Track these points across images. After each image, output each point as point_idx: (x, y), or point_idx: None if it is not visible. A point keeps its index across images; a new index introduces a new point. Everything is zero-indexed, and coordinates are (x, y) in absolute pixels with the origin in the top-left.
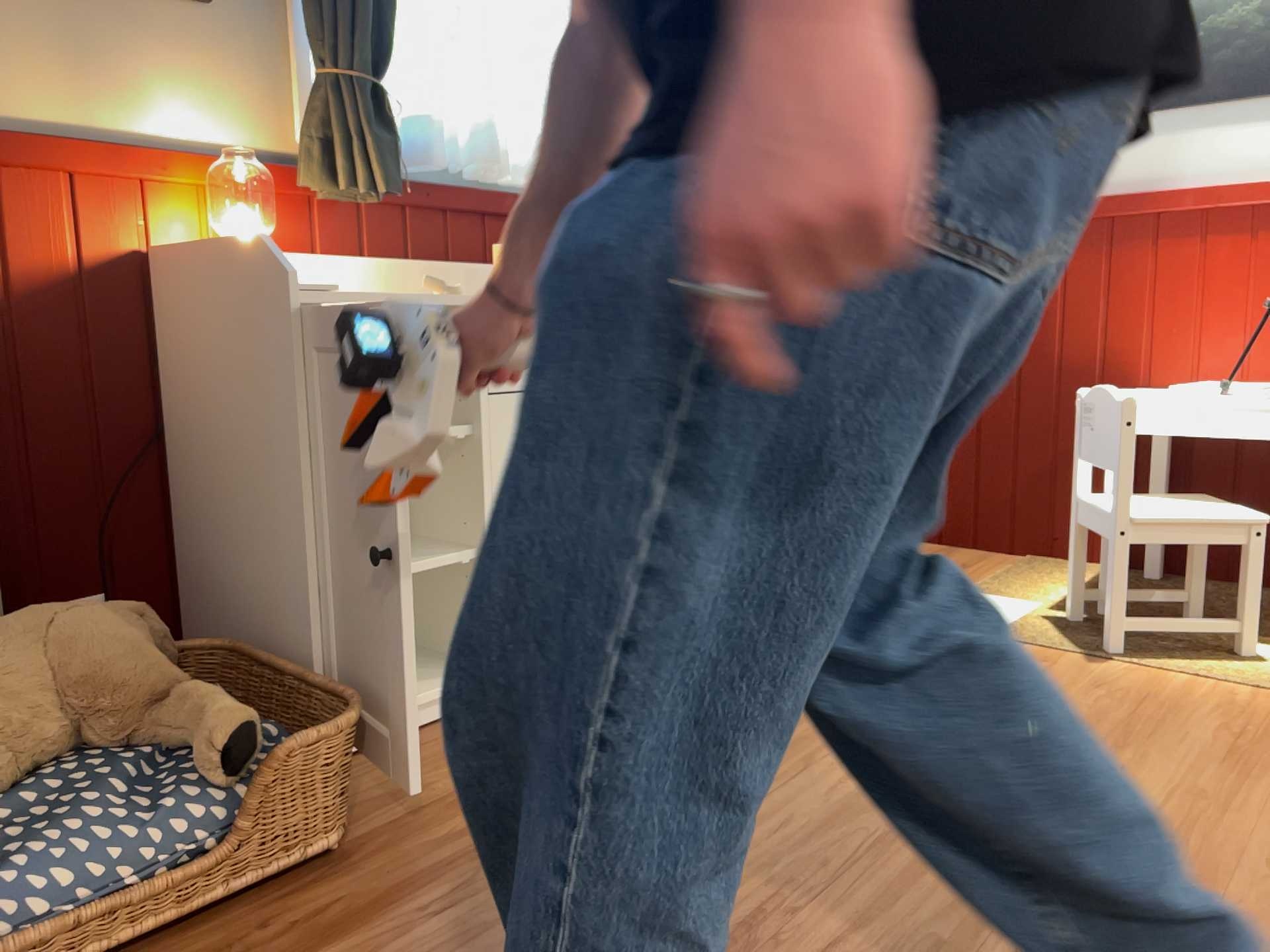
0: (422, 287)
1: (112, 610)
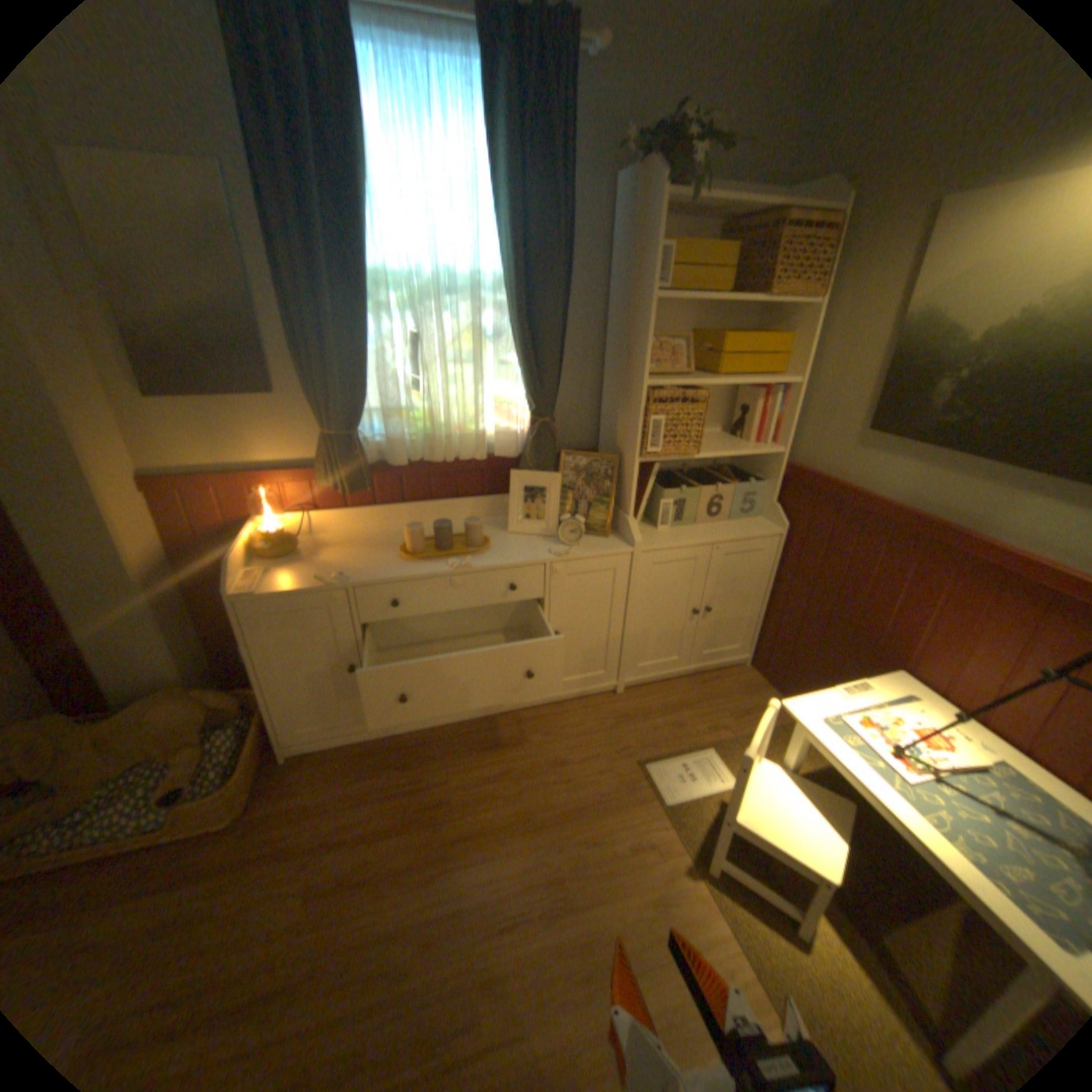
0: (320, 577)
1: (185, 701)
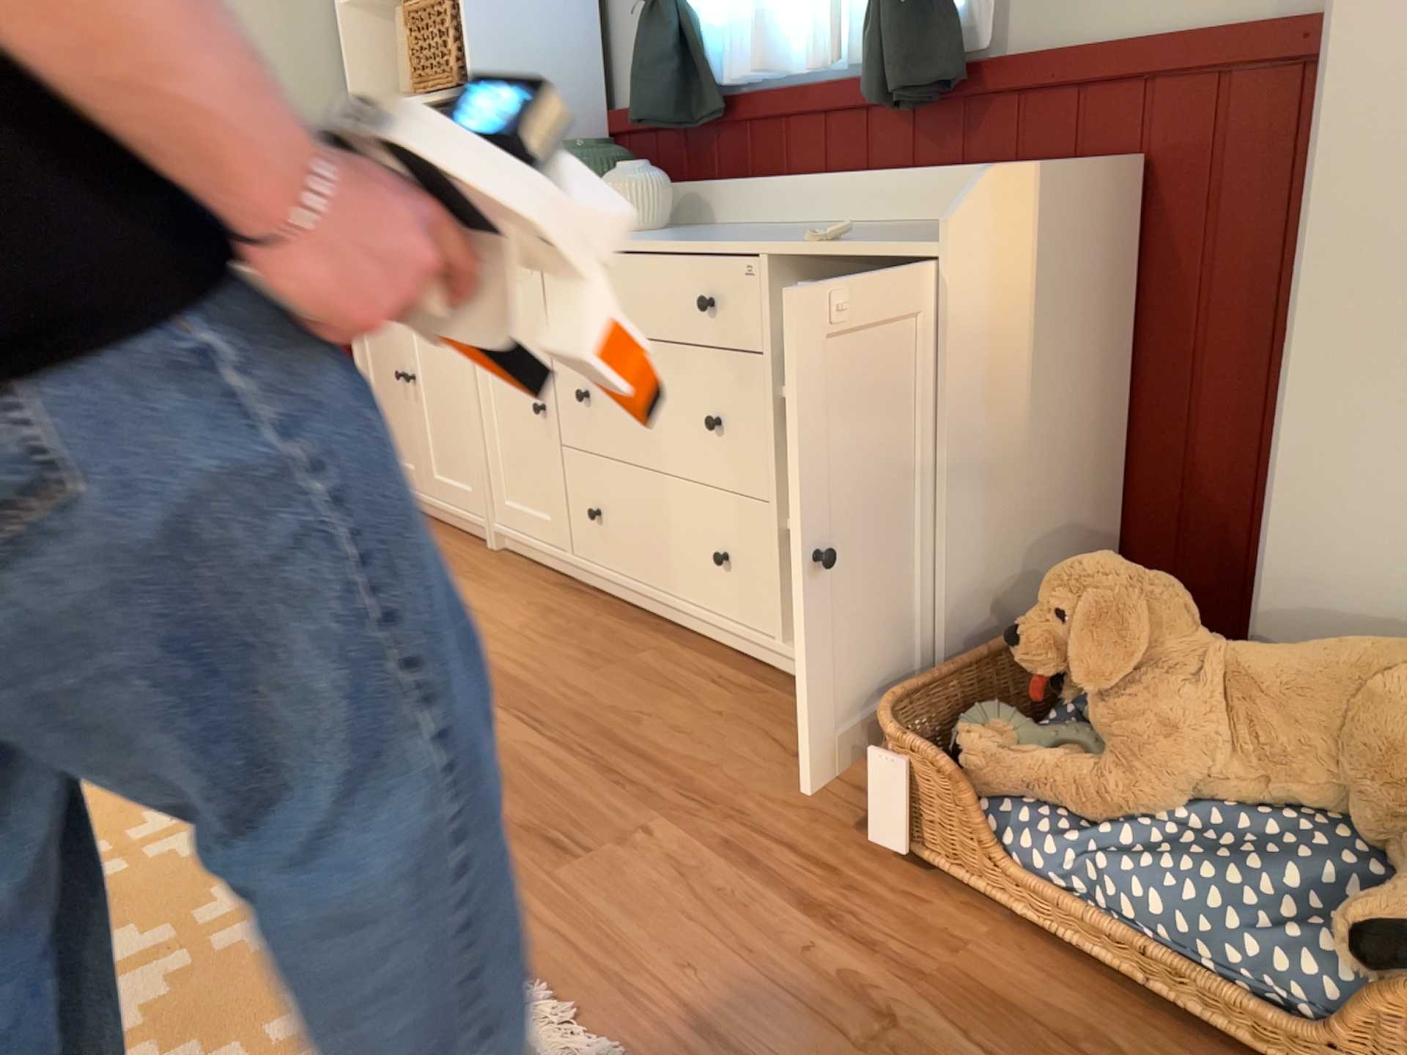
0: None
1: None
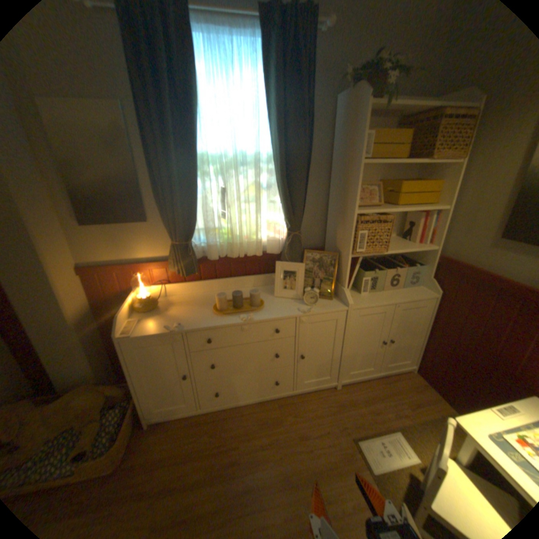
0: (167, 327)
1: (93, 394)
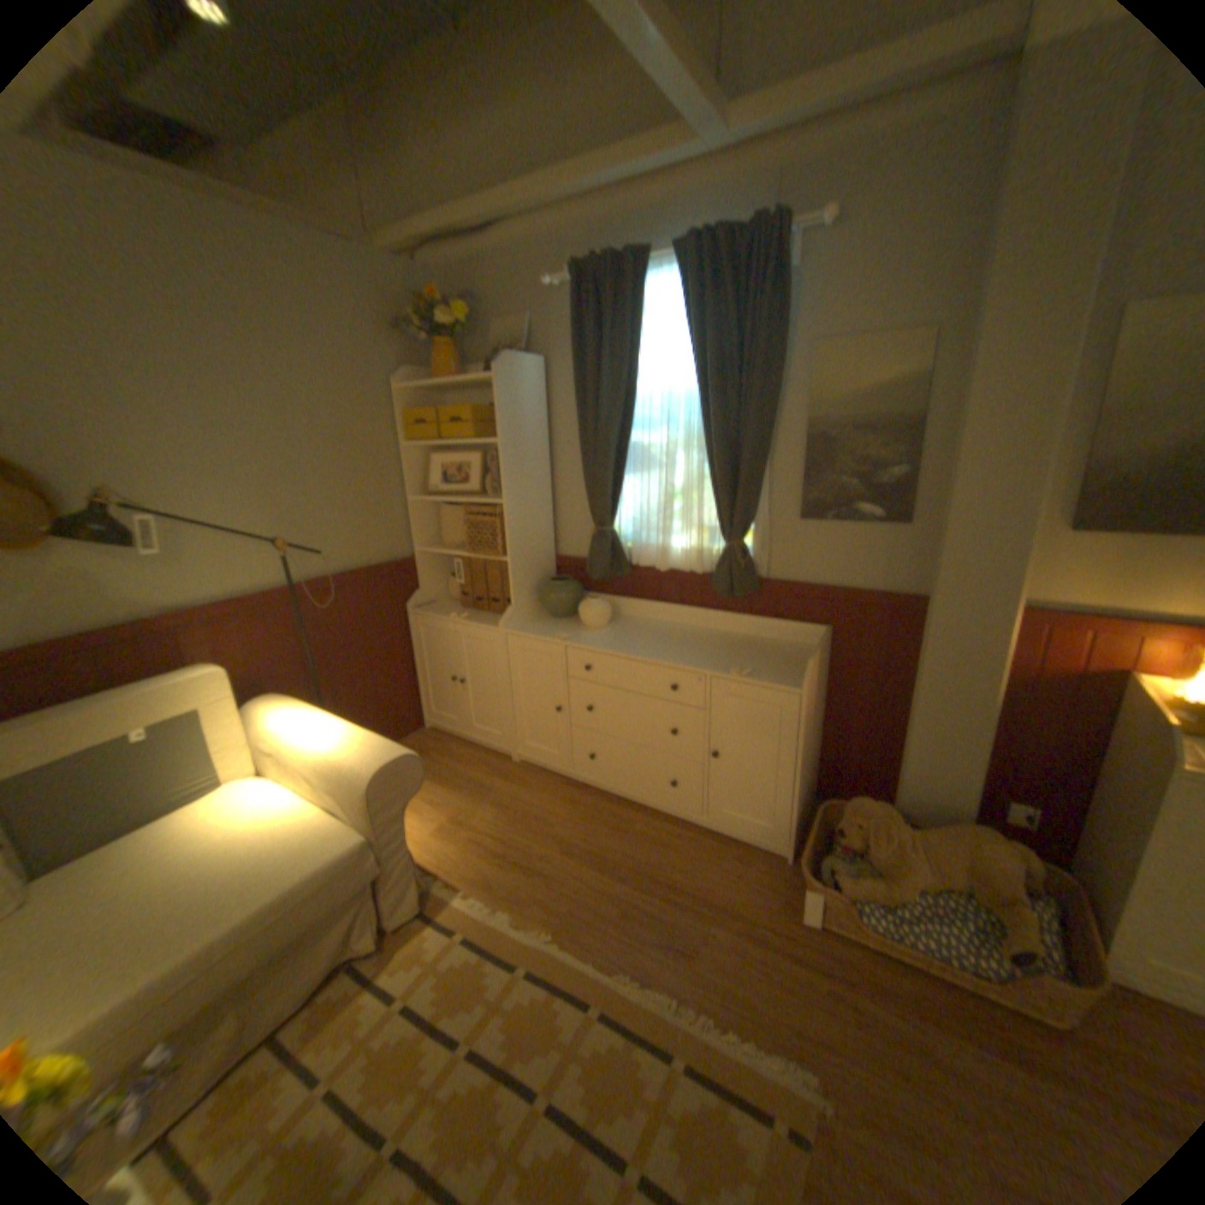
0: None
1: (1014, 850)
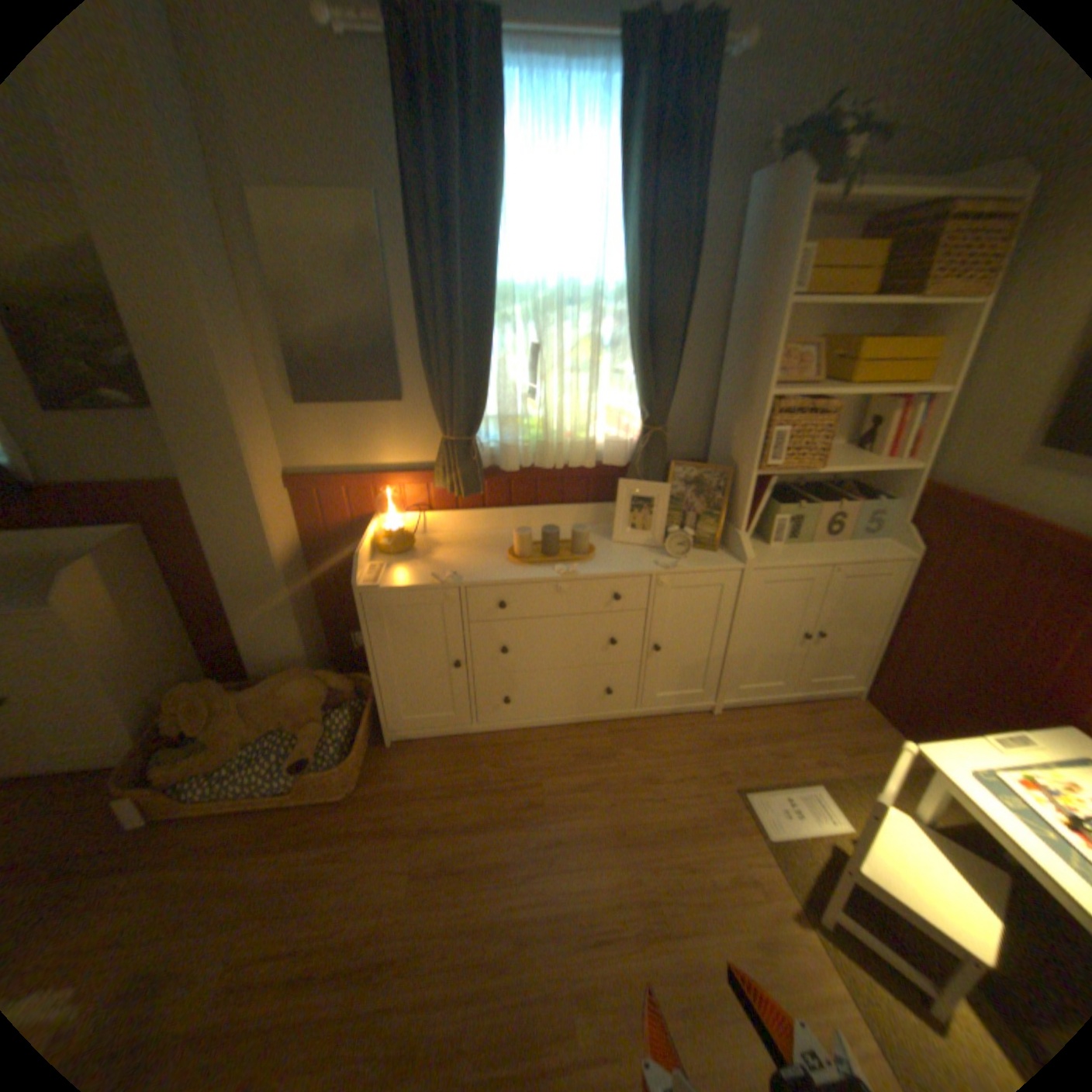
0: (436, 575)
1: (311, 679)
